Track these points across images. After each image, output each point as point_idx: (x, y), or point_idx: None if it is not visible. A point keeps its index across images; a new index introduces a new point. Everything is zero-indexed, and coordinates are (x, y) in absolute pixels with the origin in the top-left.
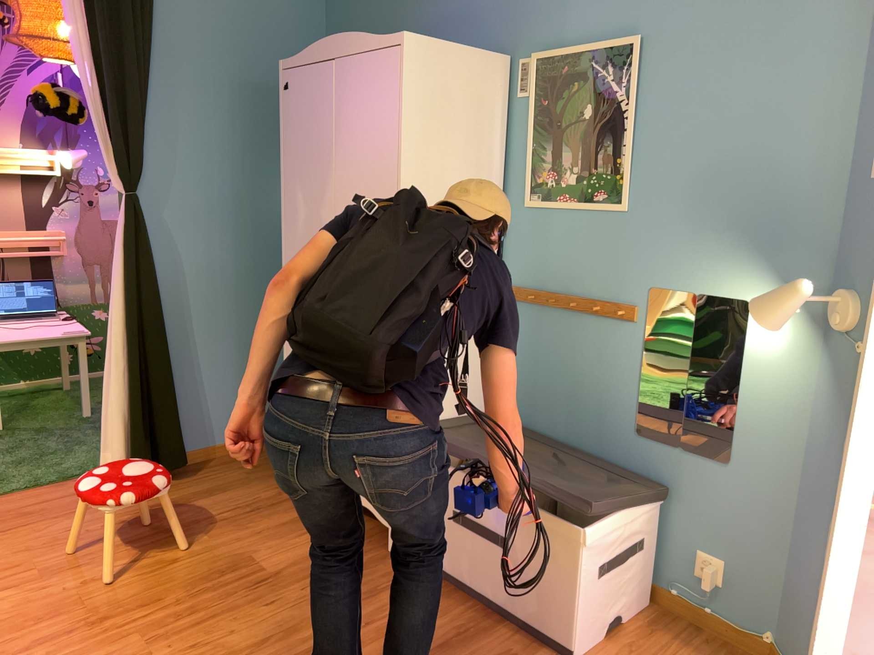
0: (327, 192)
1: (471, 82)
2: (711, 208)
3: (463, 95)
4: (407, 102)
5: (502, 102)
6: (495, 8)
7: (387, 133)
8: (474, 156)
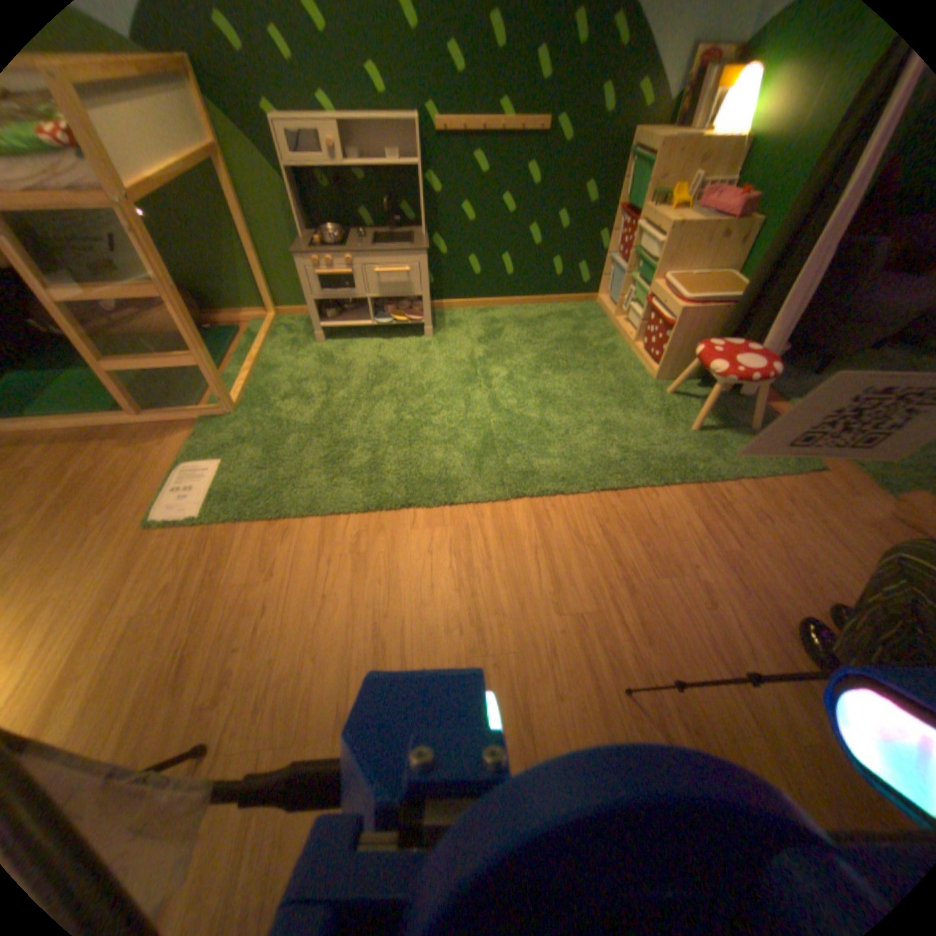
0: None
1: None
2: None
3: None
4: None
5: None
6: None
7: None
8: None
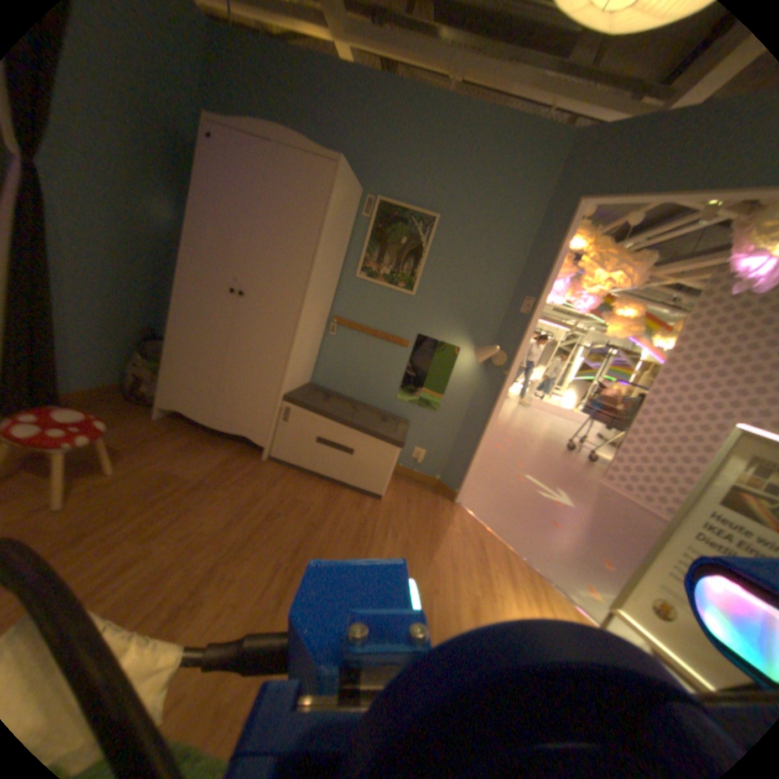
0: (244, 233)
1: (350, 199)
2: (452, 306)
3: (347, 206)
4: (332, 201)
5: (354, 216)
6: (356, 158)
7: (321, 216)
8: (341, 242)
